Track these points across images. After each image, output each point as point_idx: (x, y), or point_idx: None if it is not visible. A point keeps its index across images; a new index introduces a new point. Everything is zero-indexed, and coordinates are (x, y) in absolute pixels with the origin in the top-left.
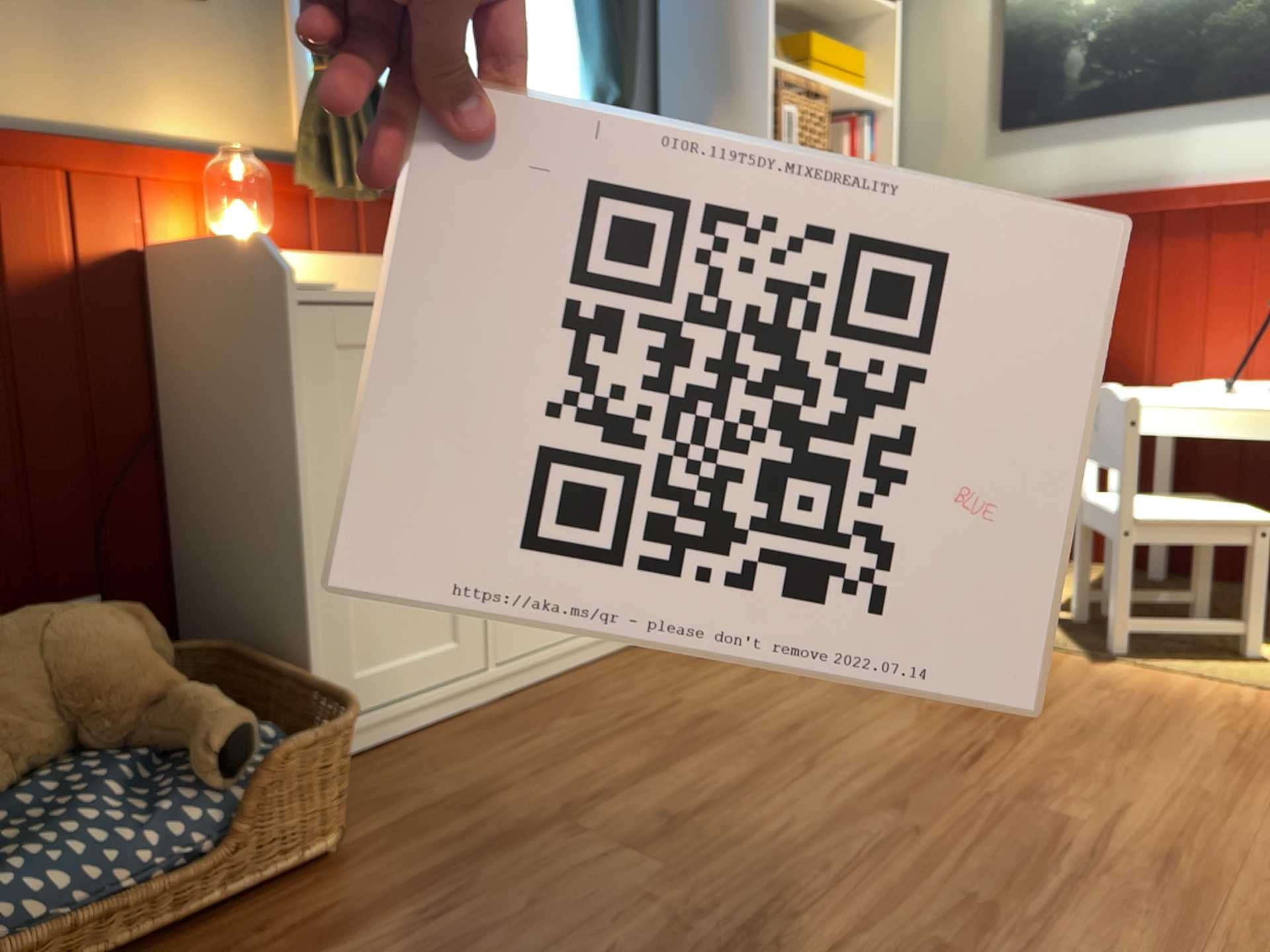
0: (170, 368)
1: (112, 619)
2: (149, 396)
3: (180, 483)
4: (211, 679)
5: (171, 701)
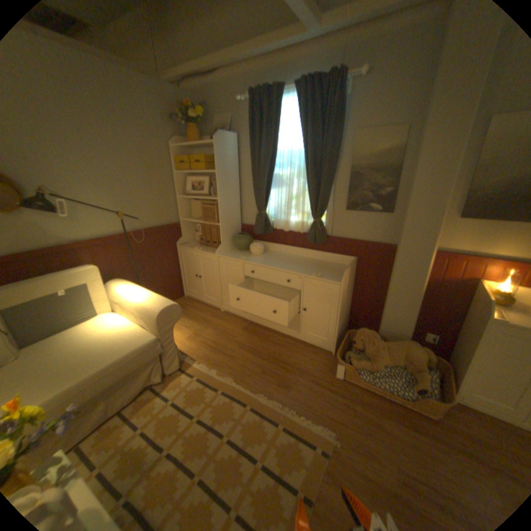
0: (473, 306)
1: (423, 353)
2: (468, 307)
3: (465, 328)
4: (445, 369)
5: (423, 374)
